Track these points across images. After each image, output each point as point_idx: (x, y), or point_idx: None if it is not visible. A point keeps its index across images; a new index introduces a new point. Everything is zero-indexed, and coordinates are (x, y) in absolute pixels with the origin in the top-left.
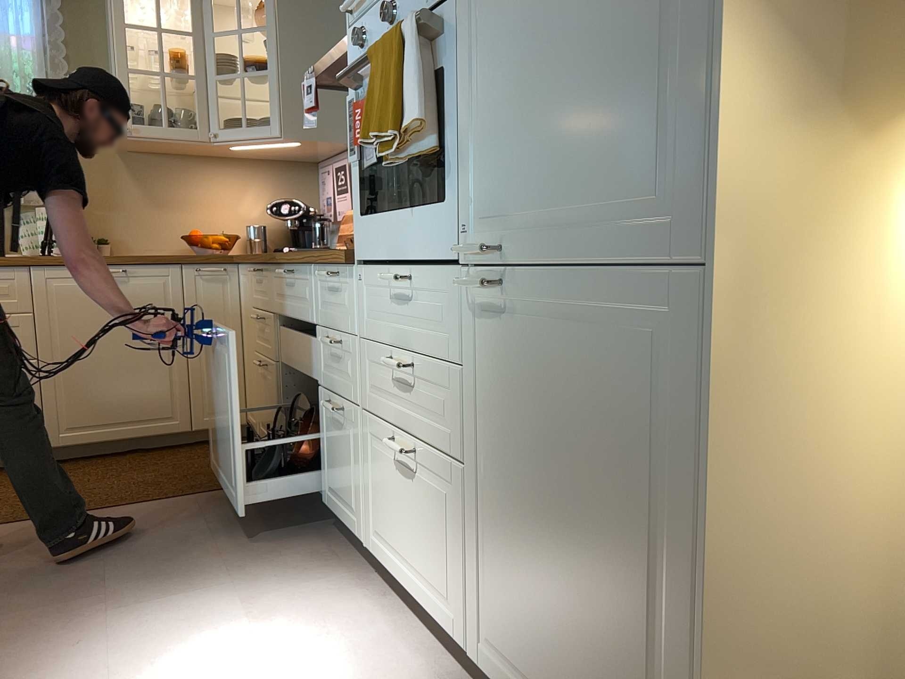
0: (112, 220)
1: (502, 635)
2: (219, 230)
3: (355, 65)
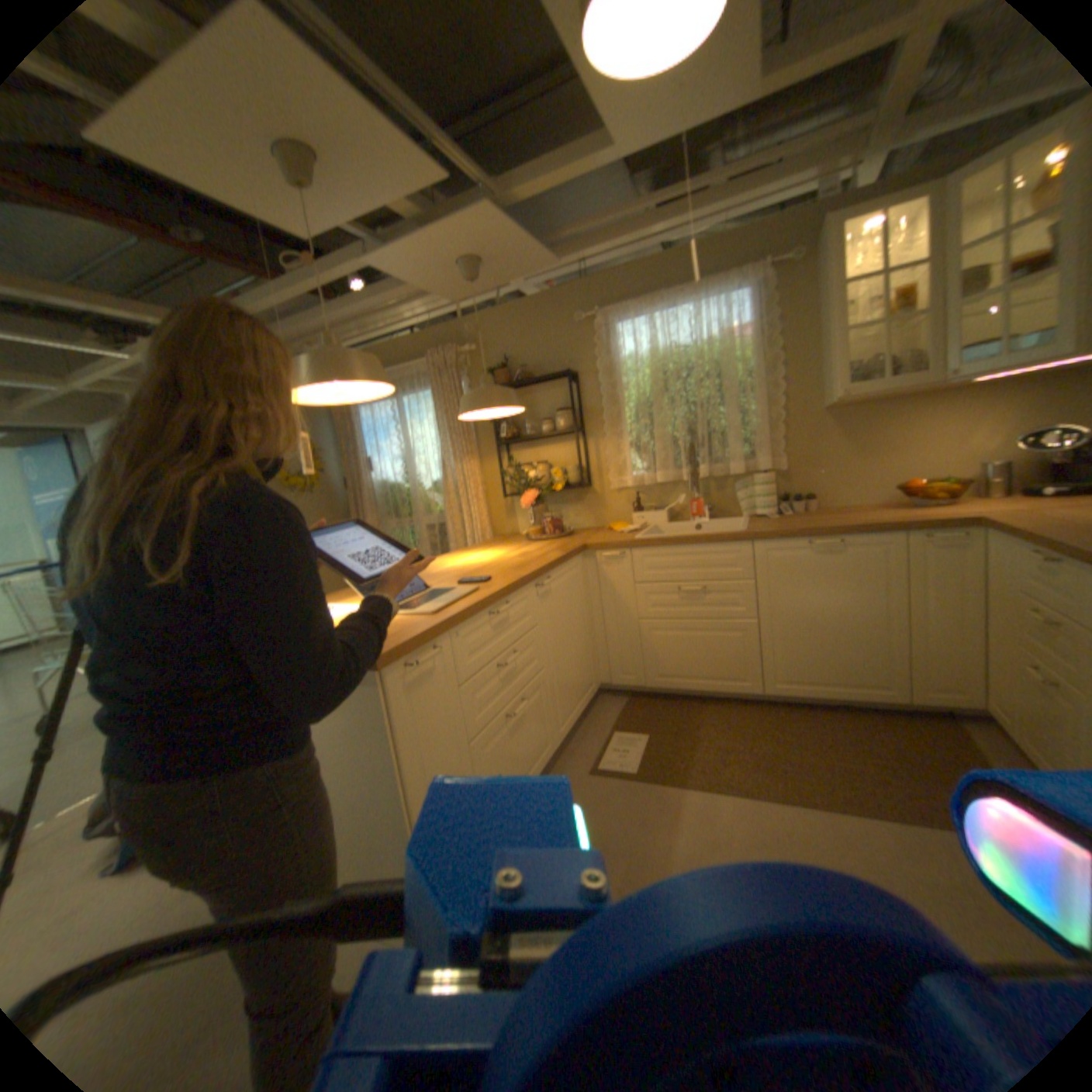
0: (820, 474)
1: None
2: (941, 471)
3: None
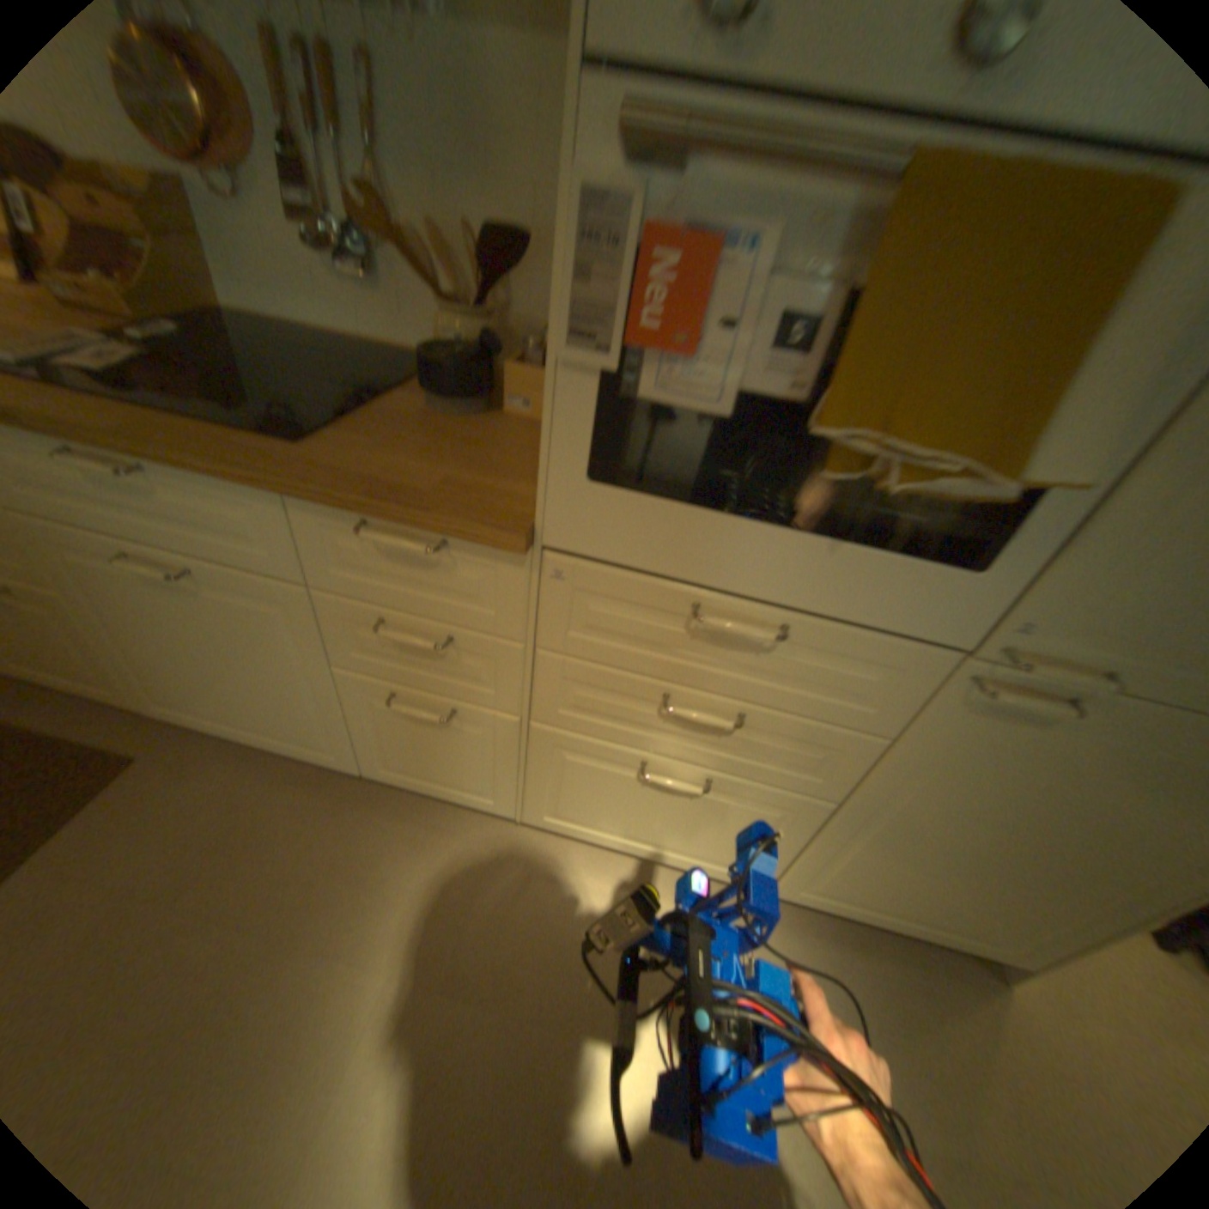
0: None
1: (844, 887)
2: None
3: (765, 131)
